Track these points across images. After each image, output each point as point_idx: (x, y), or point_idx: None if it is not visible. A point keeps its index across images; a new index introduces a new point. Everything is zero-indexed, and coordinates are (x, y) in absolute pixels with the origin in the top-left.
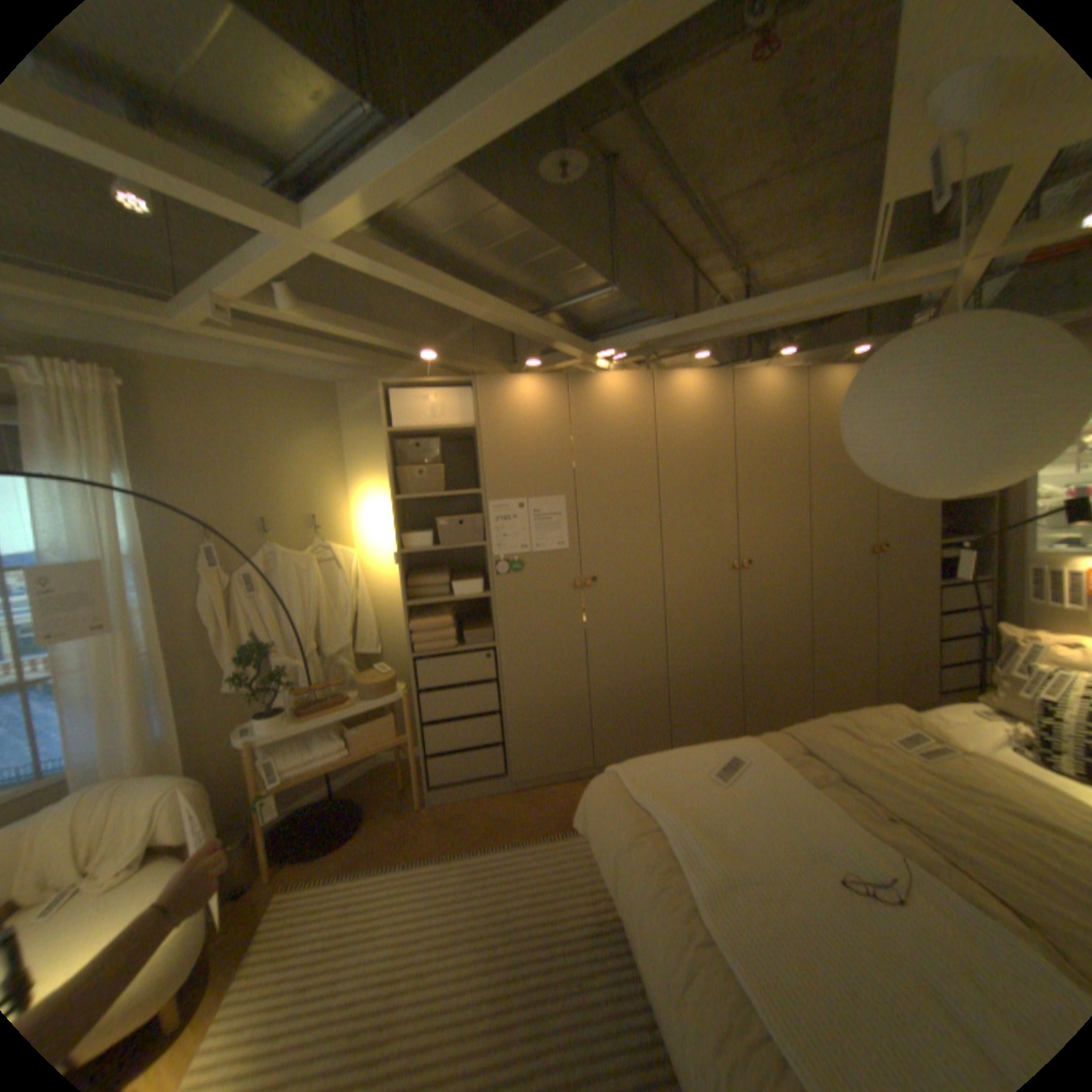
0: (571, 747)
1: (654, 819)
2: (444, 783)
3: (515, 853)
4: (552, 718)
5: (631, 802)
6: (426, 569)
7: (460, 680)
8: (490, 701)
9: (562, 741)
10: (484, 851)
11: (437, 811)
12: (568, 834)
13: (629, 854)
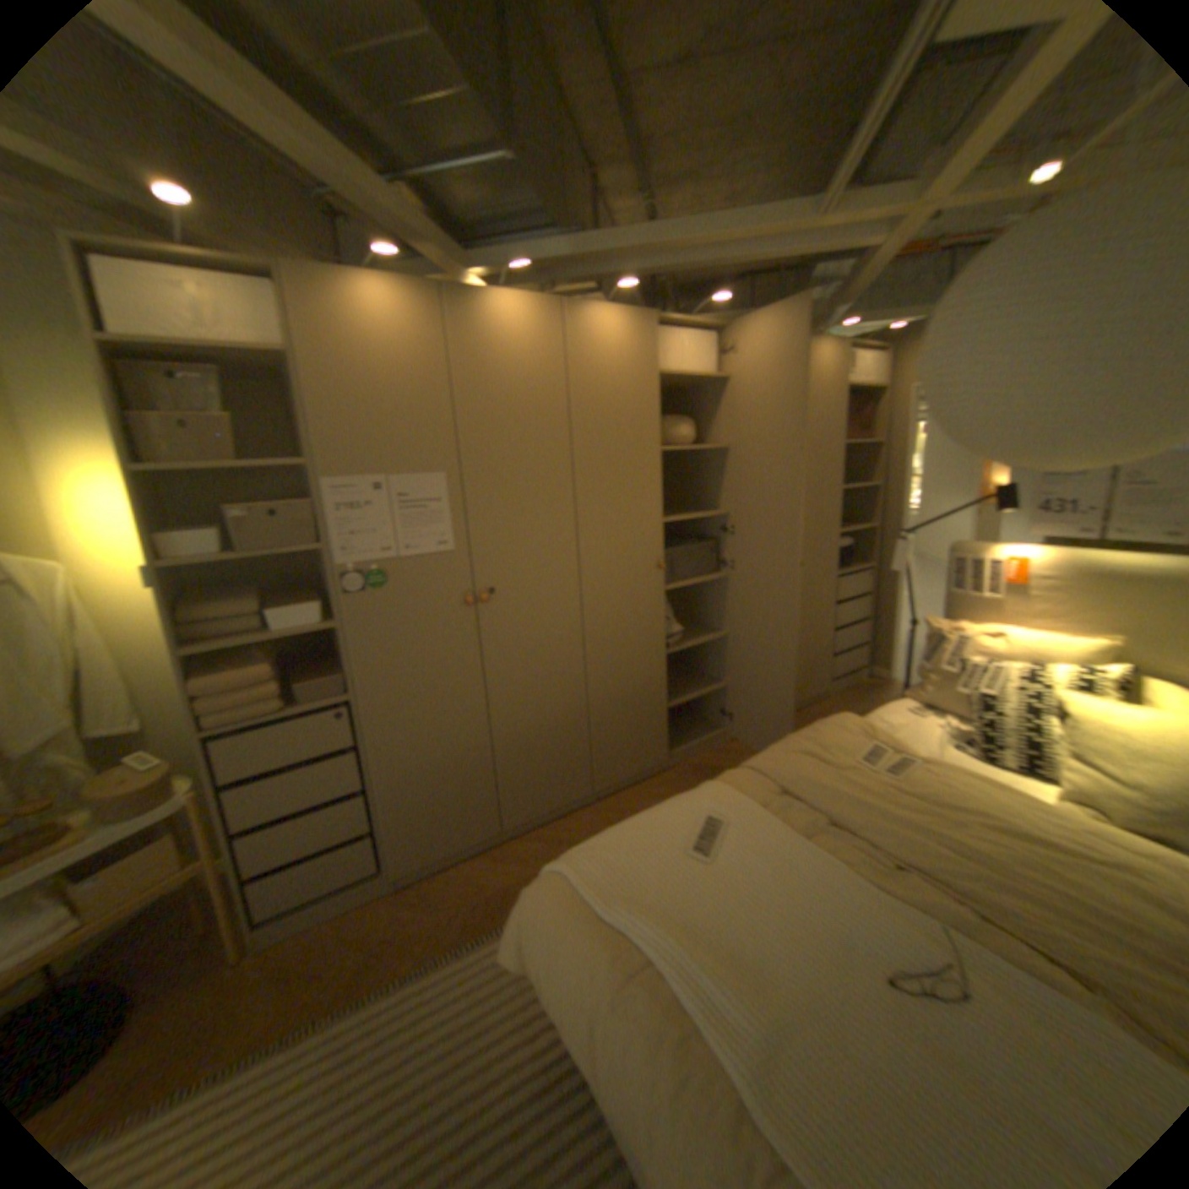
0: (472, 815)
1: (636, 943)
2: (281, 910)
3: (407, 990)
4: (444, 783)
5: (597, 921)
6: (217, 589)
7: (296, 757)
8: (348, 779)
9: (460, 810)
10: (357, 1001)
11: (273, 954)
12: (481, 938)
13: (614, 1016)
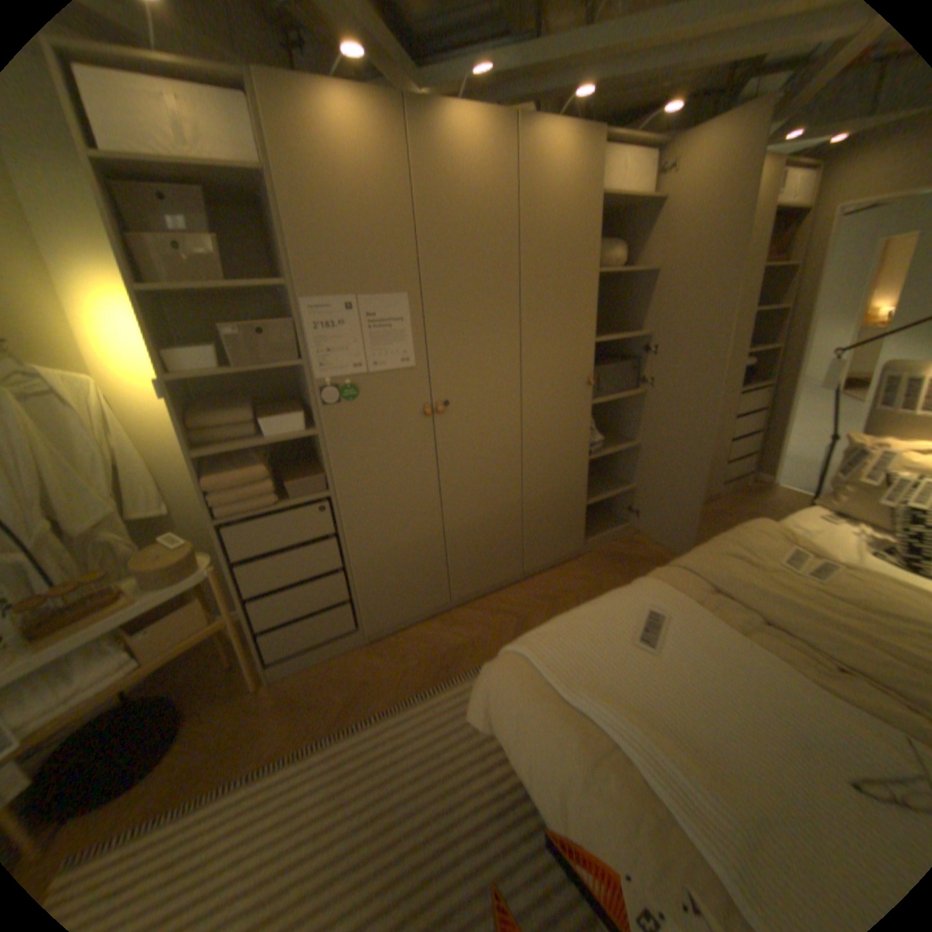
0: (426, 587)
1: (598, 724)
2: (283, 654)
3: (384, 722)
4: (405, 562)
5: (560, 700)
6: (215, 399)
7: (288, 540)
8: (329, 558)
9: (417, 583)
10: (346, 727)
11: (279, 685)
12: (438, 684)
13: (586, 790)
